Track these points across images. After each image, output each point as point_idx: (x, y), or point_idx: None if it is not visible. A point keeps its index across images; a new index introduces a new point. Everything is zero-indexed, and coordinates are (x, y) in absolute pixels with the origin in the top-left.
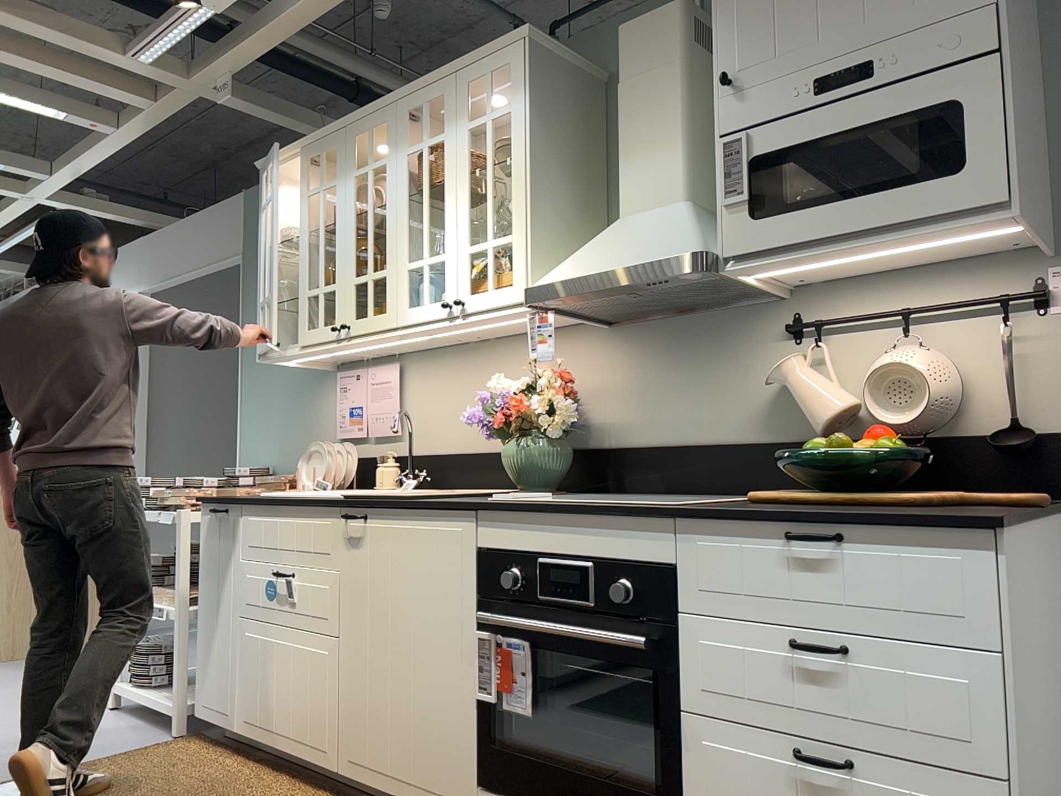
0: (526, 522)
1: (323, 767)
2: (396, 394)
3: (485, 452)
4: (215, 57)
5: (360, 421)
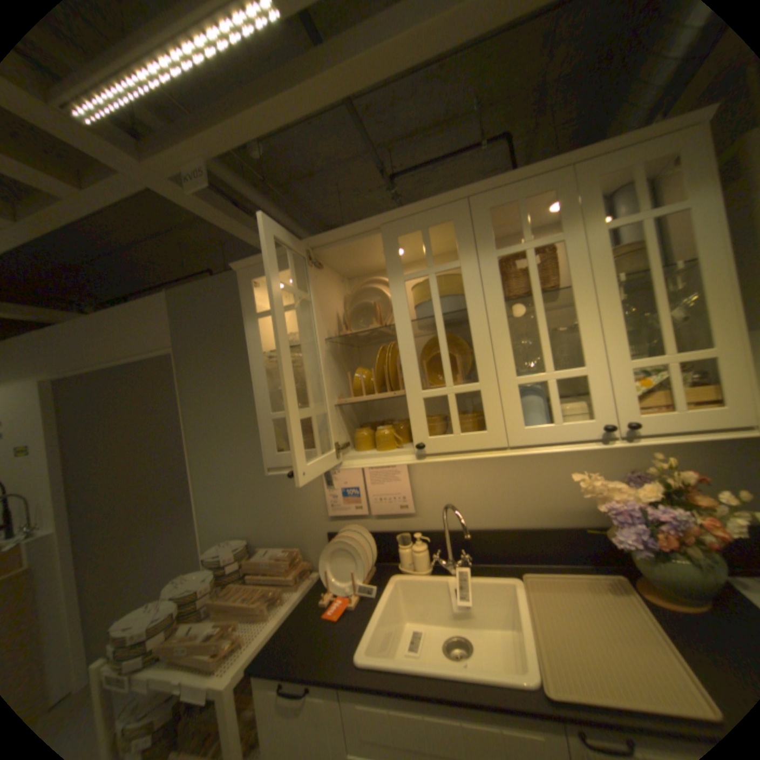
0: None
1: None
2: (405, 477)
3: (533, 530)
4: (183, 127)
5: (360, 501)
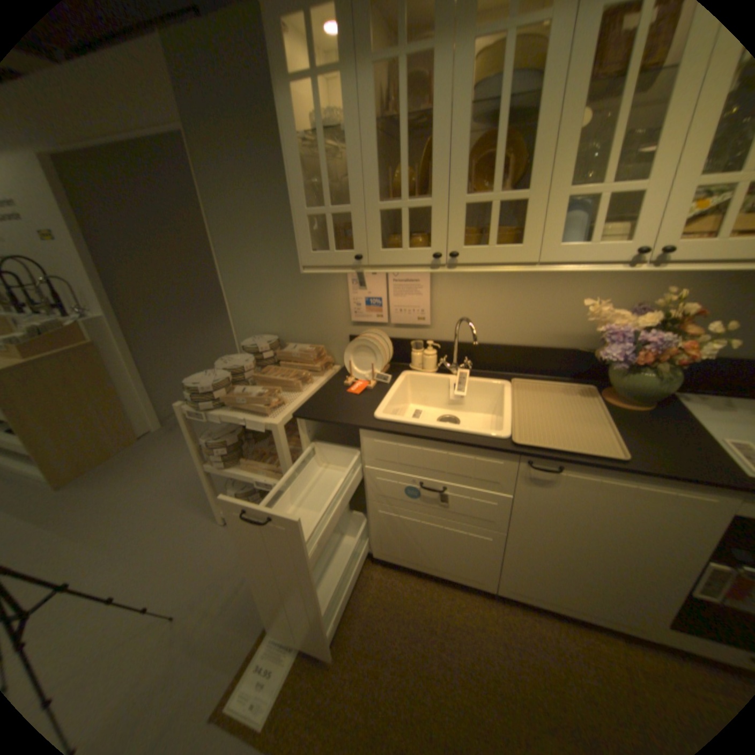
0: None
1: (482, 590)
2: (426, 292)
3: (530, 347)
4: None
5: (381, 311)
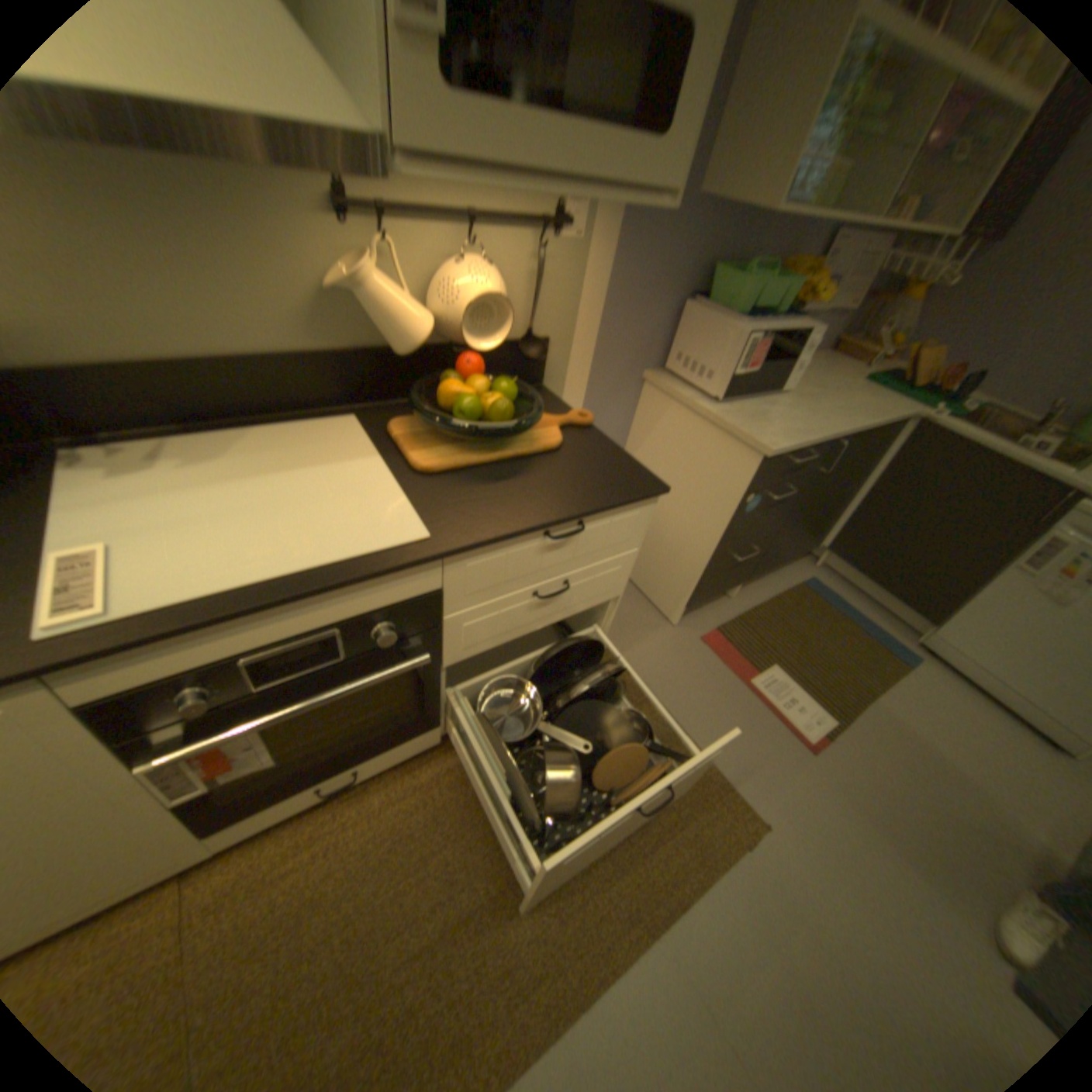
0: (193, 634)
1: None
2: None
3: None
4: None
5: None
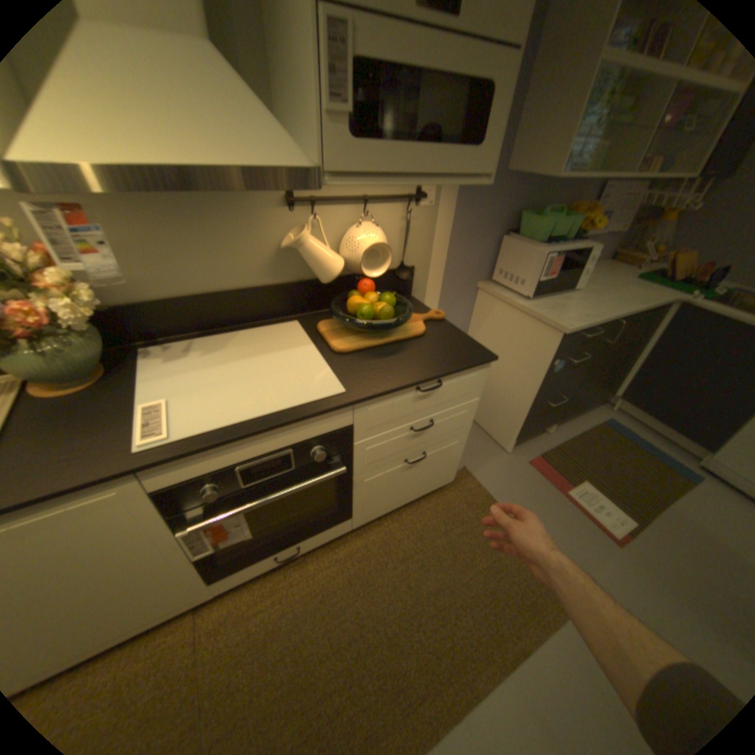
0: (214, 451)
1: None
2: None
3: None
4: None
5: None
